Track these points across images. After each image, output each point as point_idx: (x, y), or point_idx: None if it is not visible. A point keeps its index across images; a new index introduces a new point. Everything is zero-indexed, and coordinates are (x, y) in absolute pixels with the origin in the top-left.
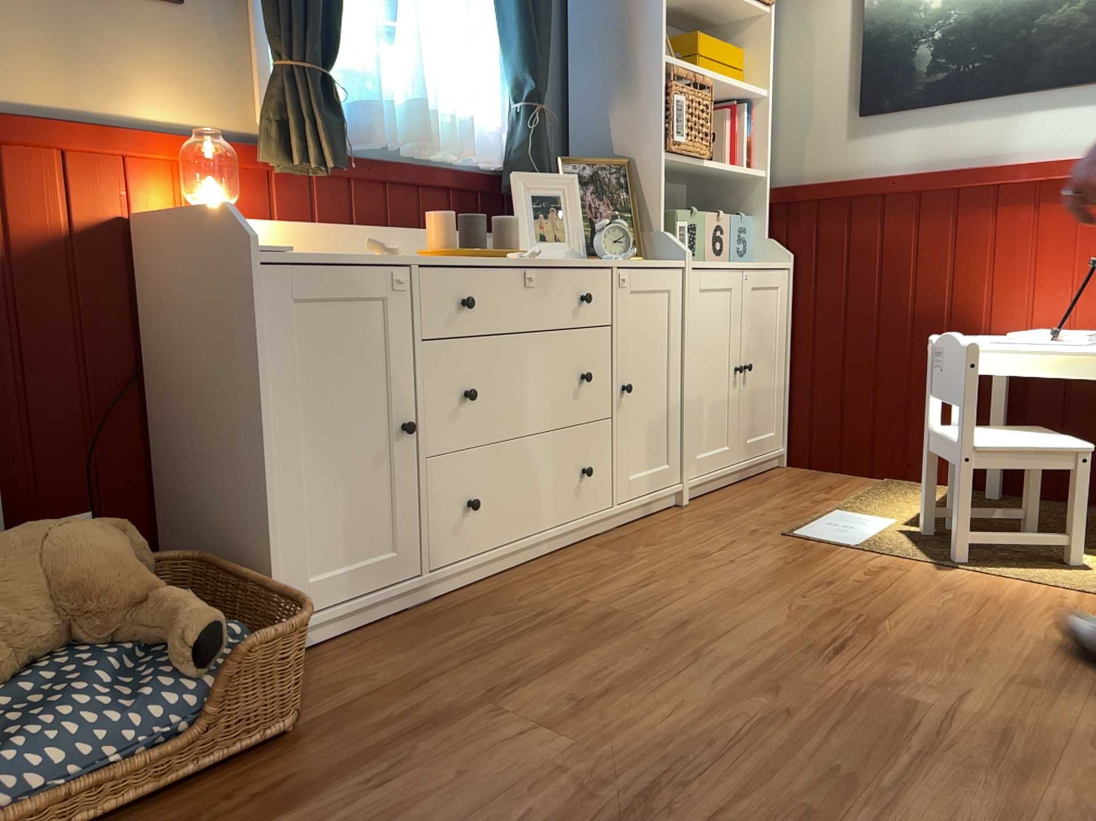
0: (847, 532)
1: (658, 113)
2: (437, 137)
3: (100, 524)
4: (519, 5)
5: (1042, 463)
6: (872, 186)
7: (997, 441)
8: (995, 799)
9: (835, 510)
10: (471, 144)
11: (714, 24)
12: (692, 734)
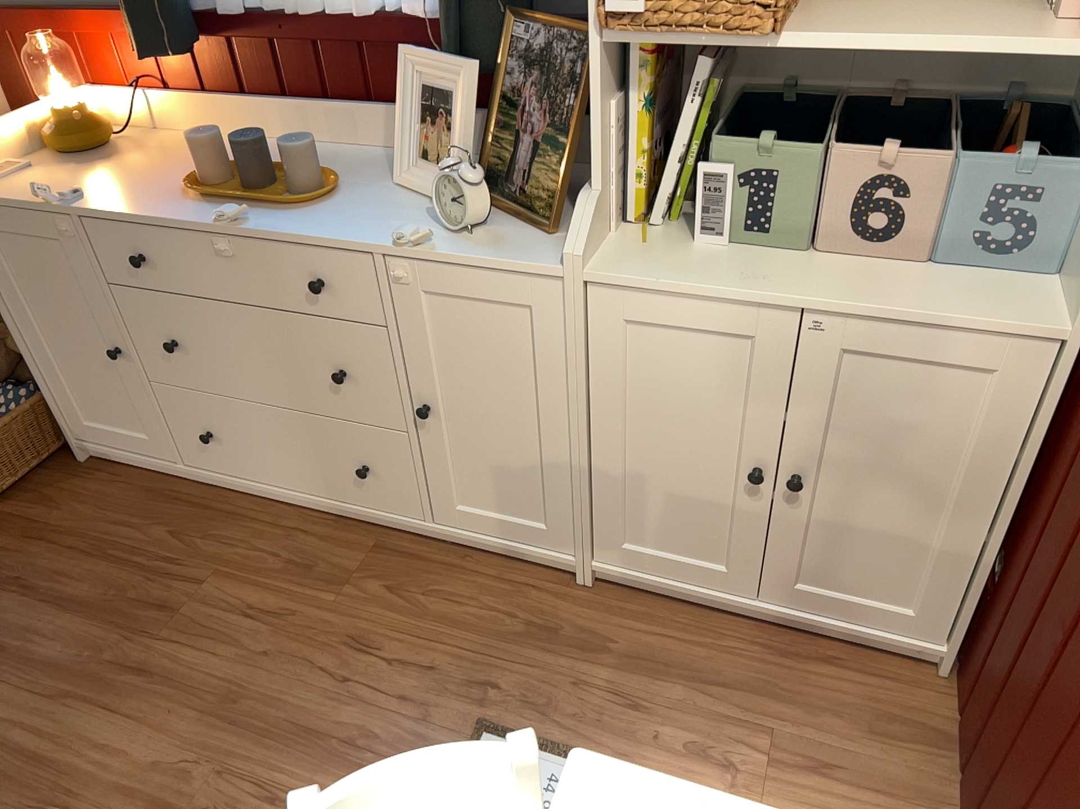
0: None
1: None
2: None
3: None
4: None
5: None
6: None
7: None
8: None
9: None
10: None
11: None
12: None
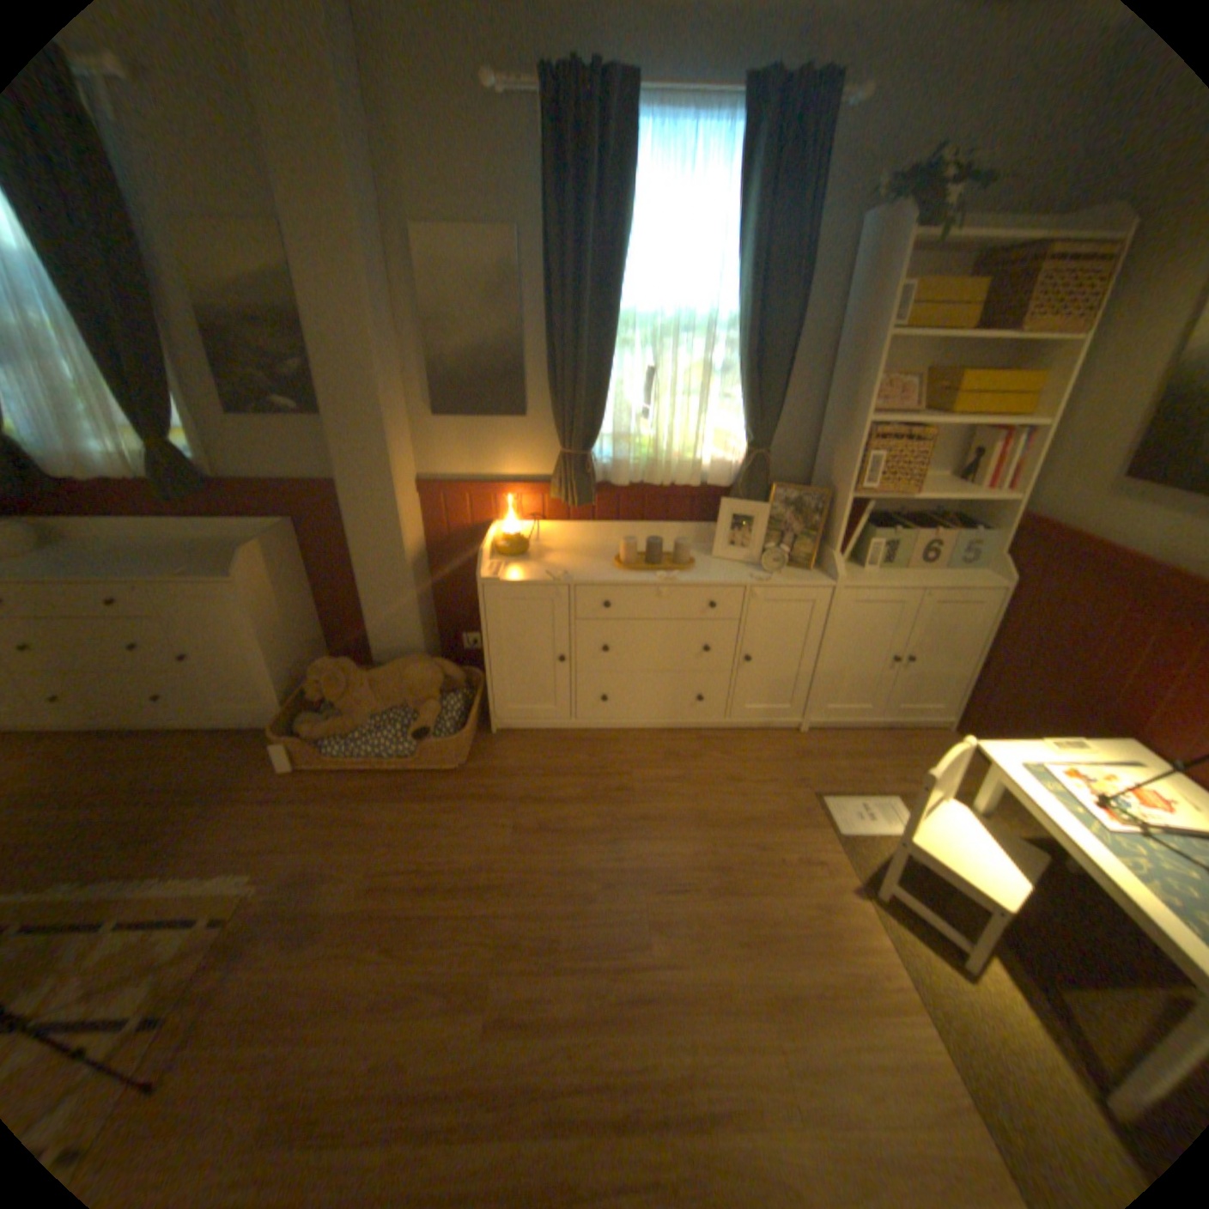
0: (860, 821)
1: (855, 463)
2: (679, 469)
3: (431, 664)
4: (745, 382)
5: (967, 892)
6: (1104, 551)
7: (947, 849)
8: (583, 1014)
9: (896, 797)
10: (711, 469)
11: (1029, 338)
12: (547, 876)
